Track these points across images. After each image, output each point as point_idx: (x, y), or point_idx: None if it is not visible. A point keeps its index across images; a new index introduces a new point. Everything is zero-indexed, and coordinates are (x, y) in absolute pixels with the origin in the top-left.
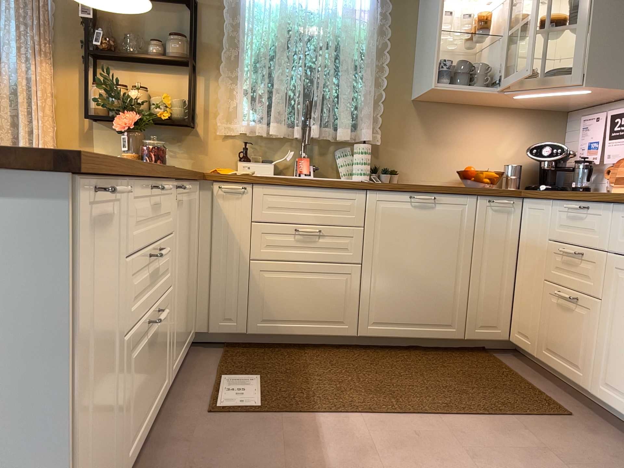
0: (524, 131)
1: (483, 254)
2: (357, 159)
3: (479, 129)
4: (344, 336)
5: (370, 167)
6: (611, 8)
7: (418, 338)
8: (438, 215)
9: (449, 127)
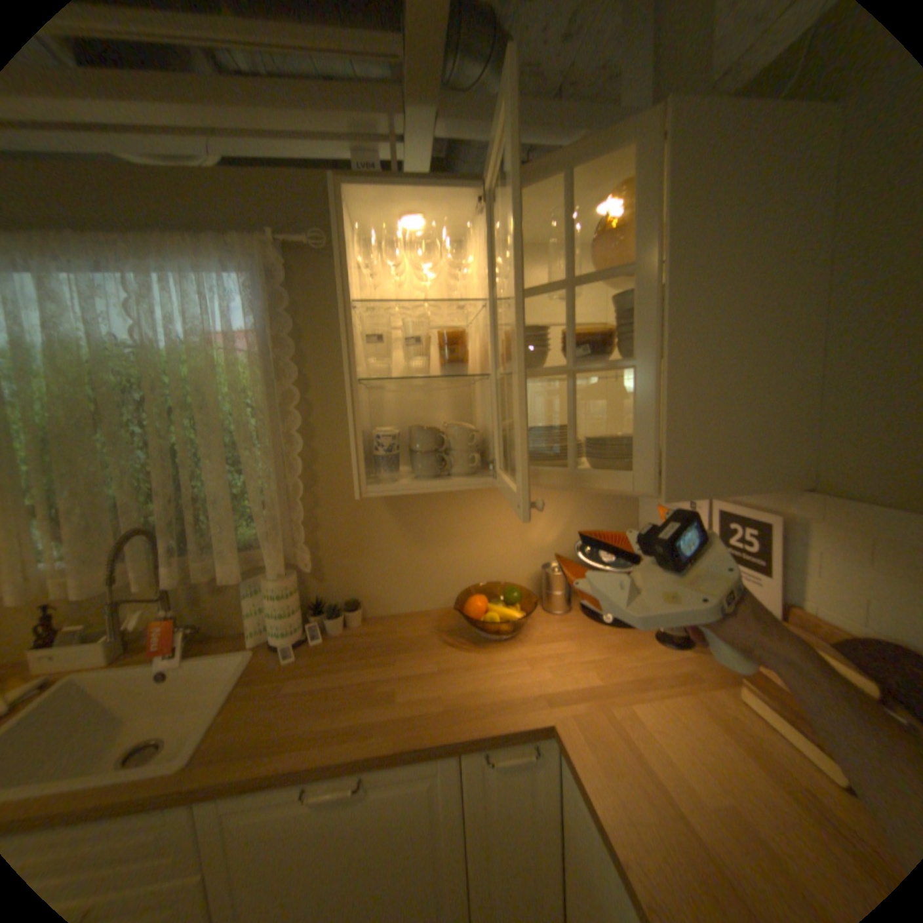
0: (571, 499)
1: (488, 858)
2: (267, 608)
3: (494, 506)
4: None
5: (295, 619)
6: (710, 317)
7: None
8: (374, 811)
9: (441, 511)
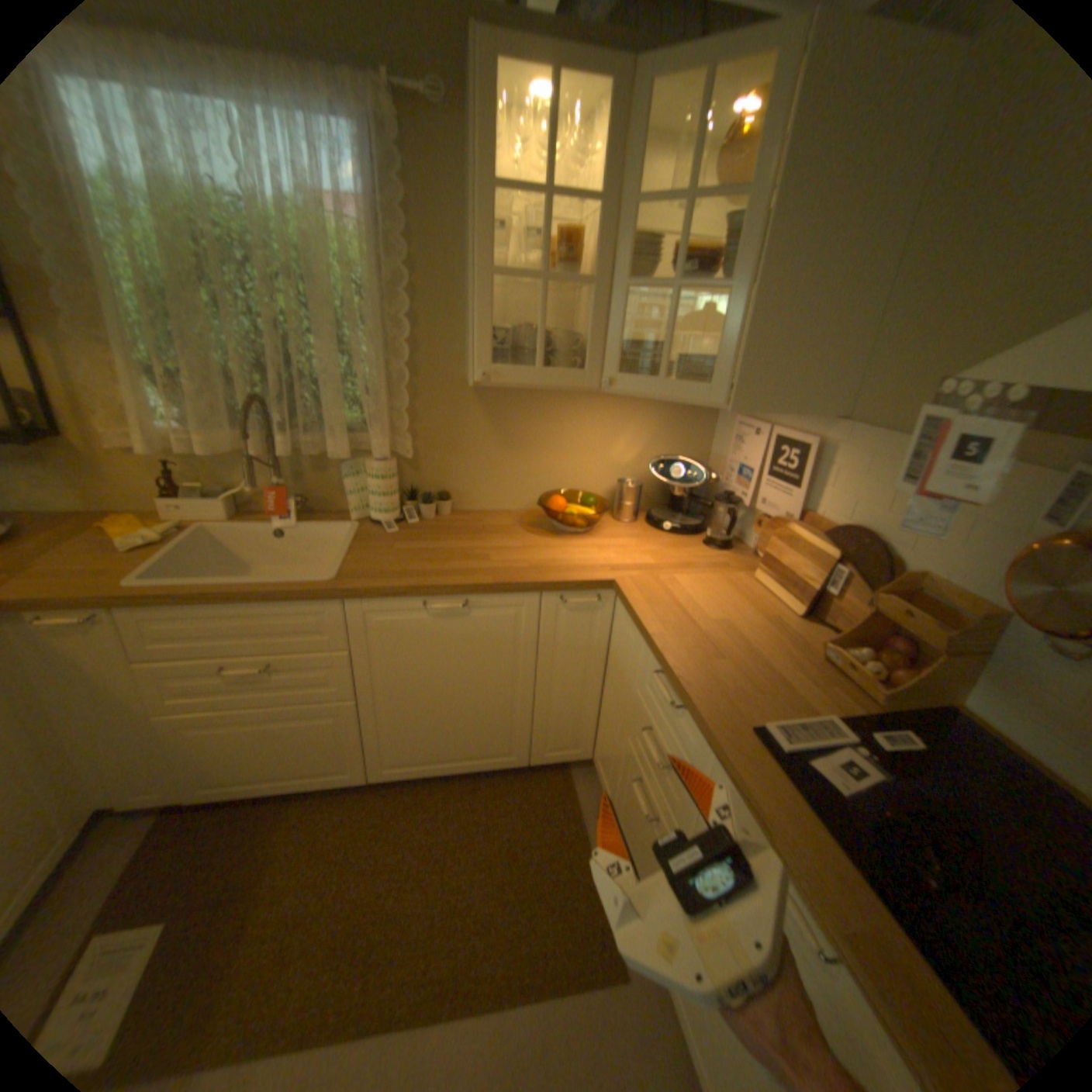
0: (653, 424)
1: (551, 668)
2: (371, 487)
3: (581, 421)
4: (345, 786)
5: (396, 500)
6: (801, 250)
7: (460, 774)
8: (475, 625)
9: (532, 419)
